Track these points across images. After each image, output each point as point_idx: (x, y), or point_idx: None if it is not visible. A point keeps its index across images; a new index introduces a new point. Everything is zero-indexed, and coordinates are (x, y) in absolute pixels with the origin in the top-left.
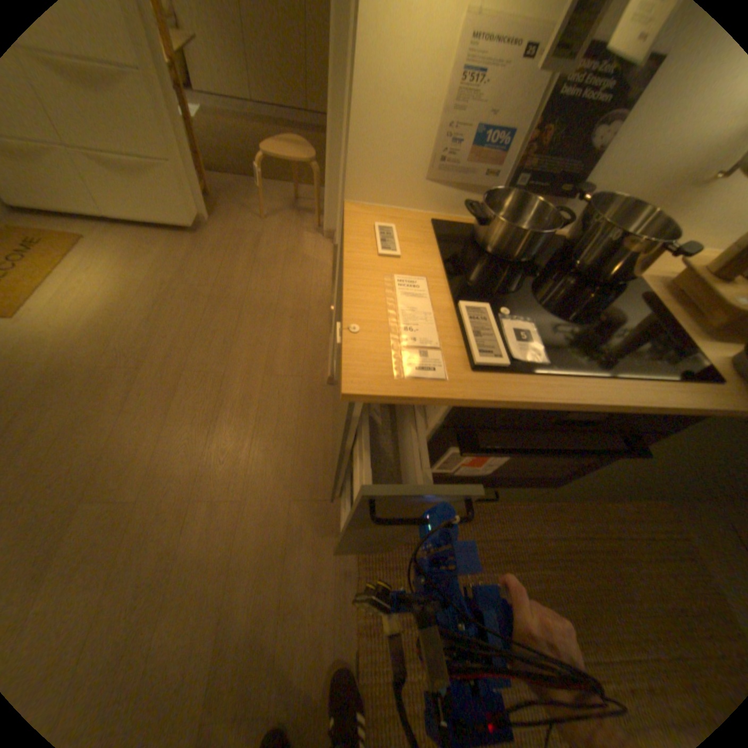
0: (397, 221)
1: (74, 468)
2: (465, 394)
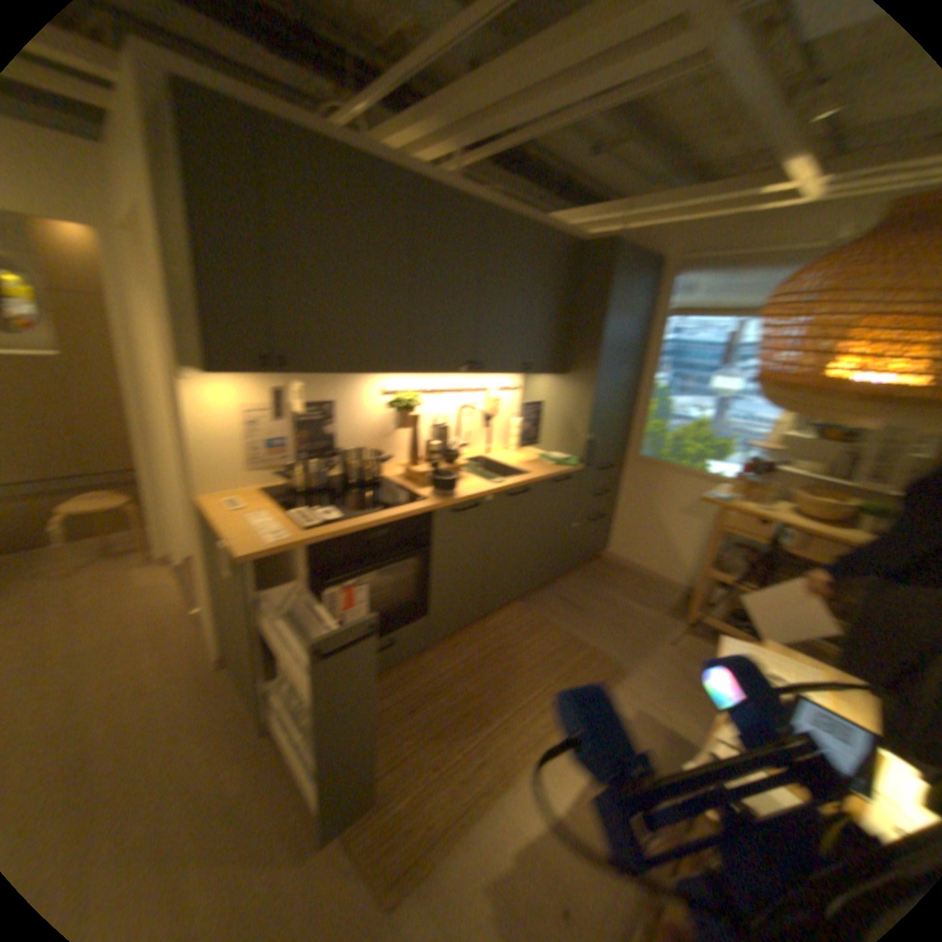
0: (239, 495)
1: None
2: (307, 540)
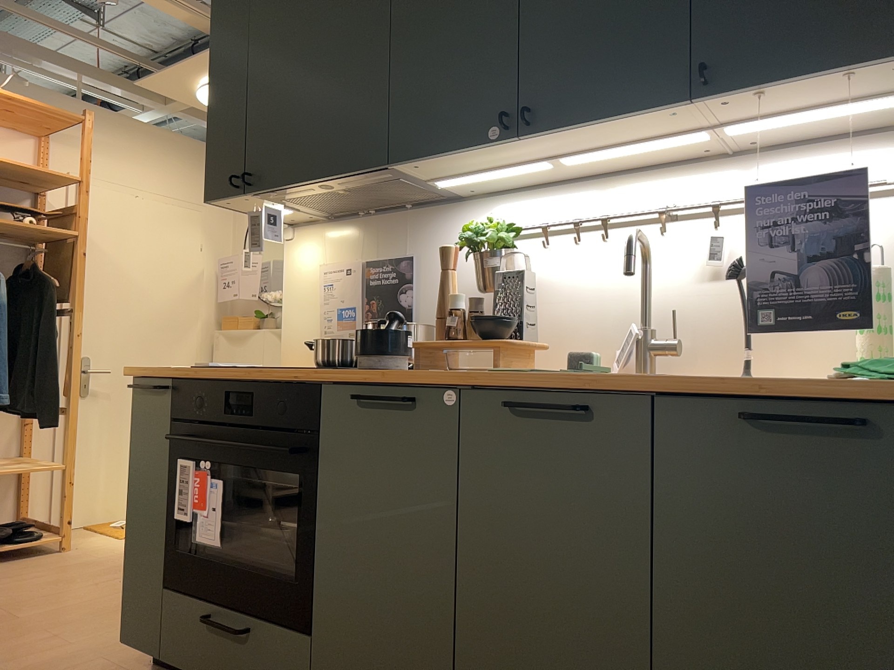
0: None
1: (24, 595)
2: (175, 374)
